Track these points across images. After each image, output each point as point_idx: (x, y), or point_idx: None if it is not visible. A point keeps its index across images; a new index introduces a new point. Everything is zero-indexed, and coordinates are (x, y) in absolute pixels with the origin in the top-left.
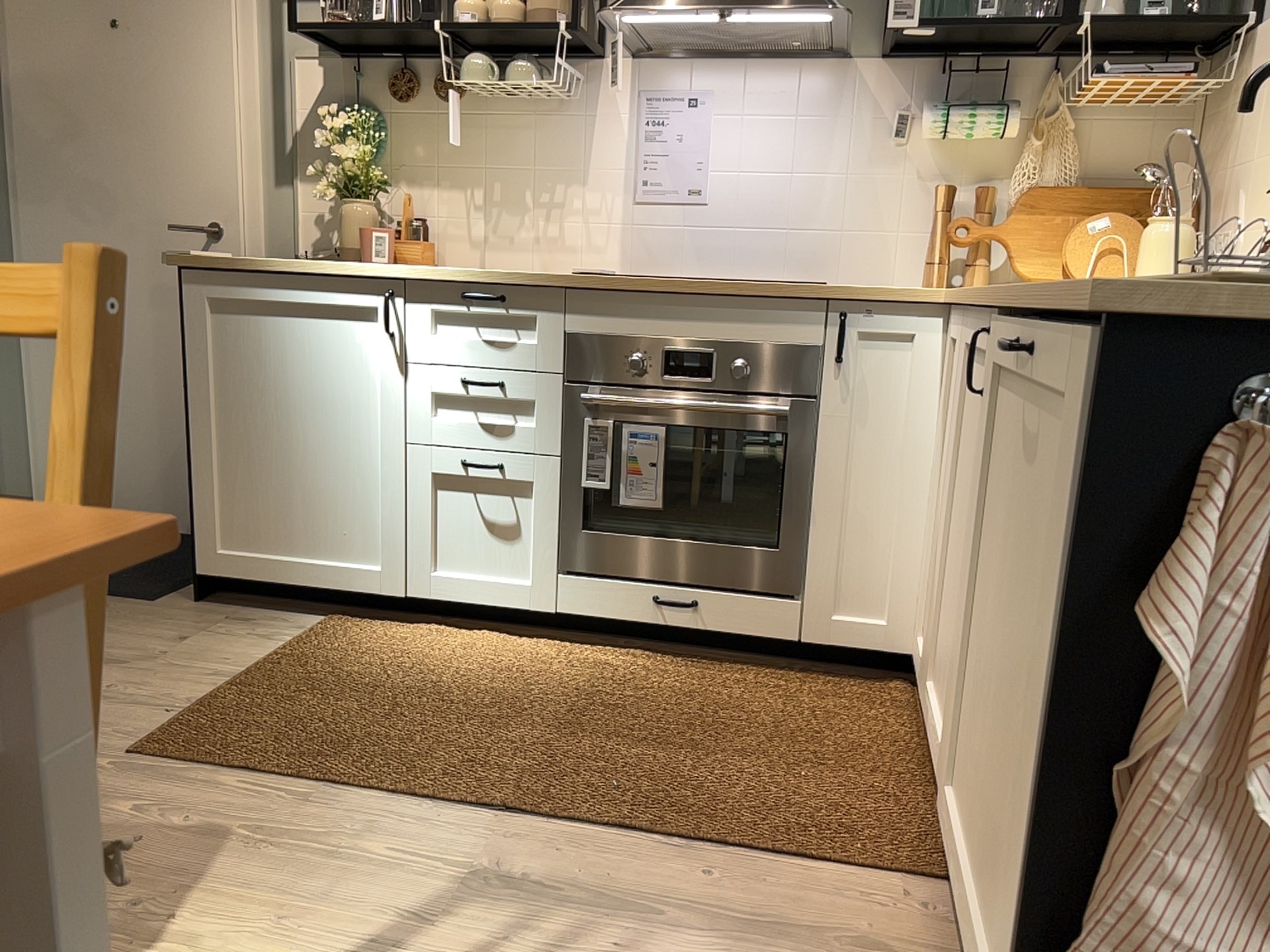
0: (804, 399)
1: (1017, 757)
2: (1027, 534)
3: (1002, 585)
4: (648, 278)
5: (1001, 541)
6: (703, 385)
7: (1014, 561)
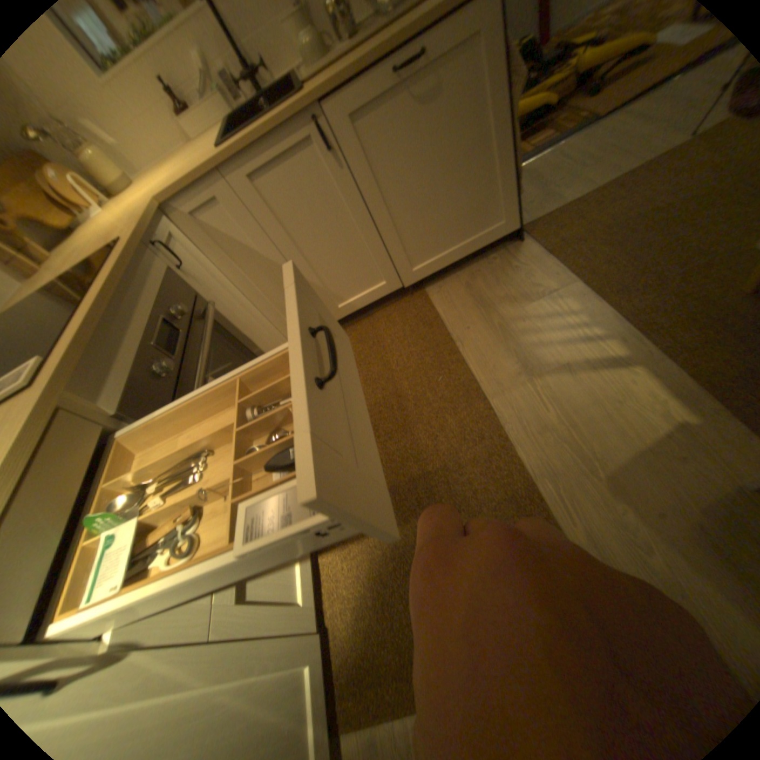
0: (197, 301)
1: (466, 189)
2: (429, 135)
3: (411, 178)
4: (81, 320)
5: (396, 171)
6: (176, 348)
7: (419, 158)
